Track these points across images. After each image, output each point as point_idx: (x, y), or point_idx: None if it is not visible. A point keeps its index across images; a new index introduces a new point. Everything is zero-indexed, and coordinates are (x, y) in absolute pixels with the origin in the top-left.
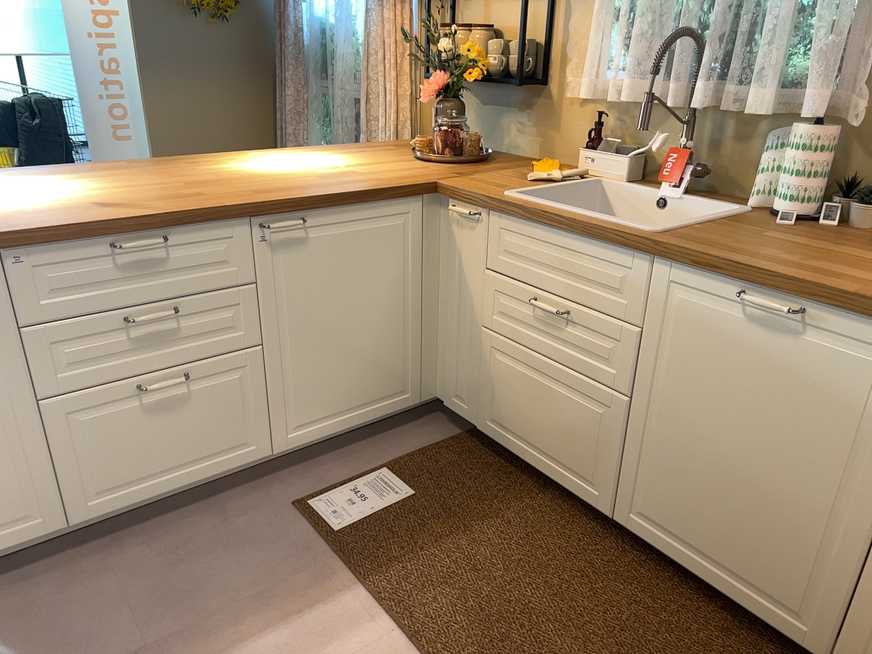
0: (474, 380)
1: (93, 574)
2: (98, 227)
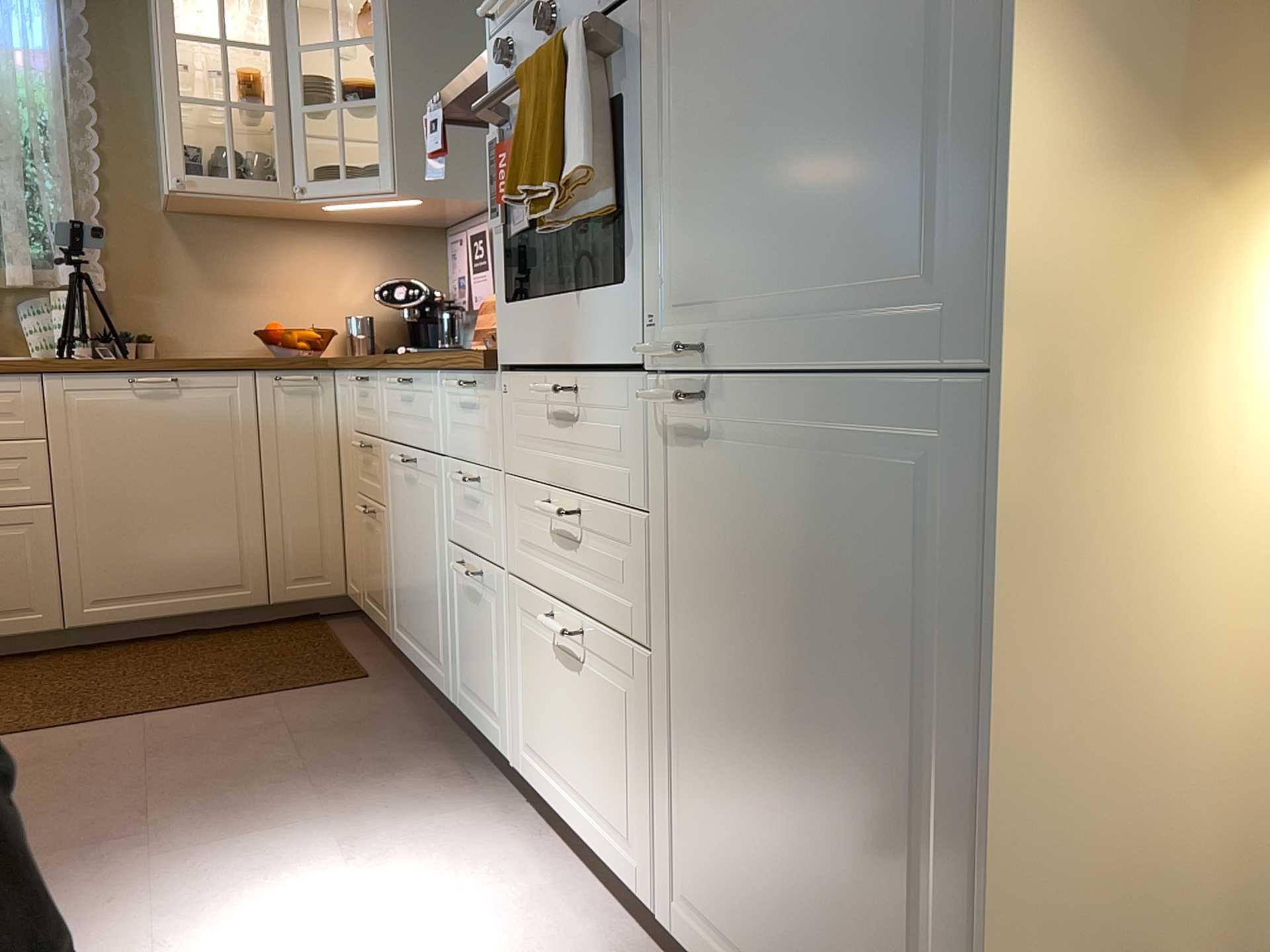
0: None
1: None
2: None
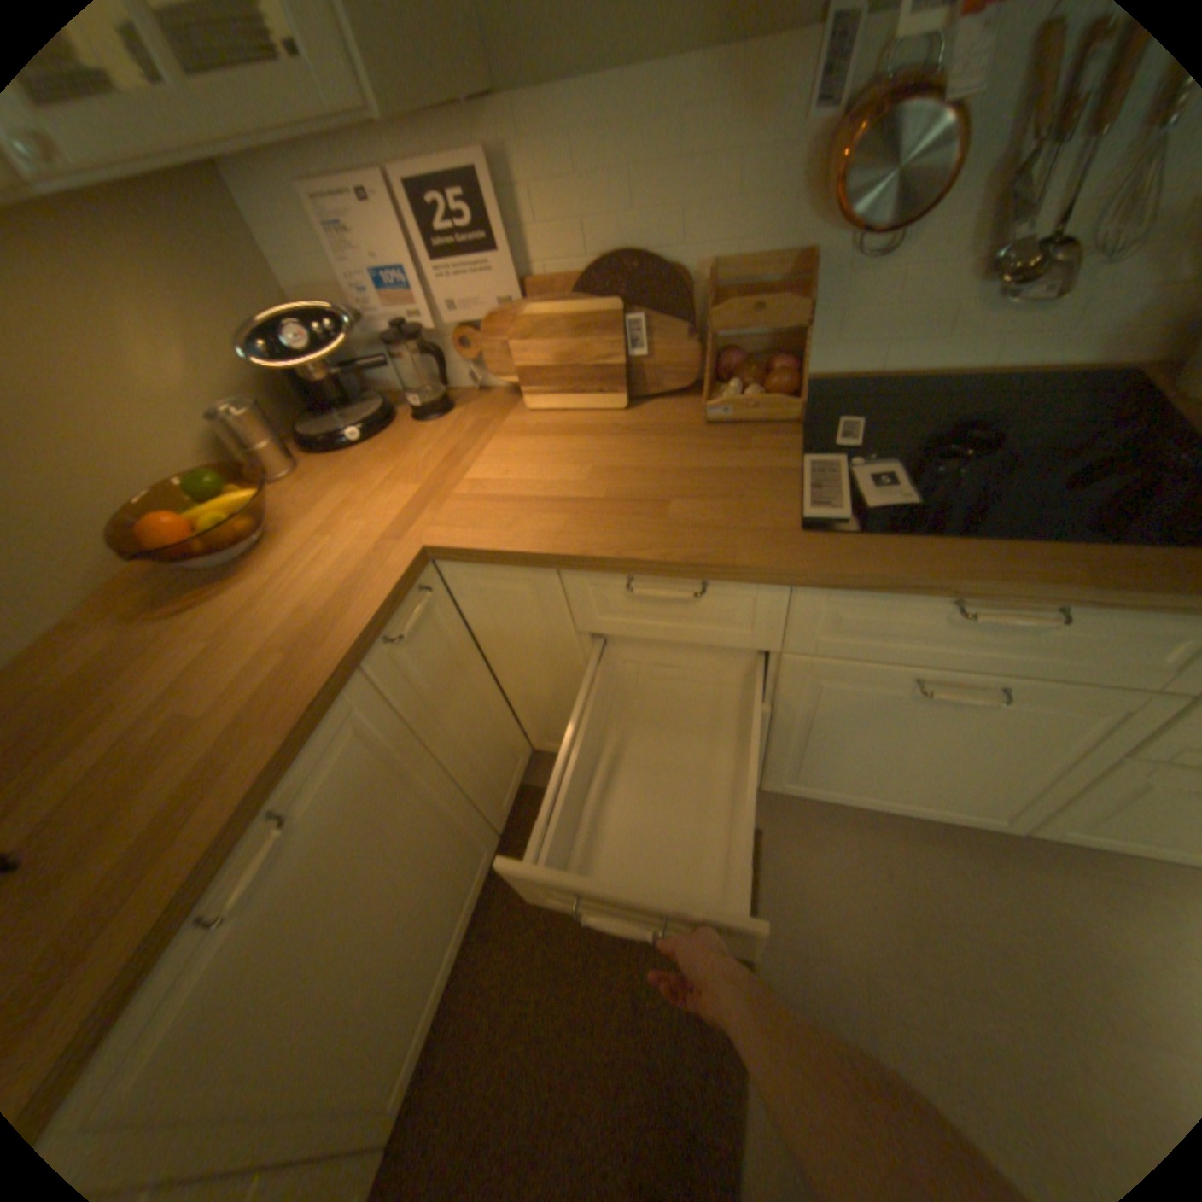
0: None
1: None
2: None
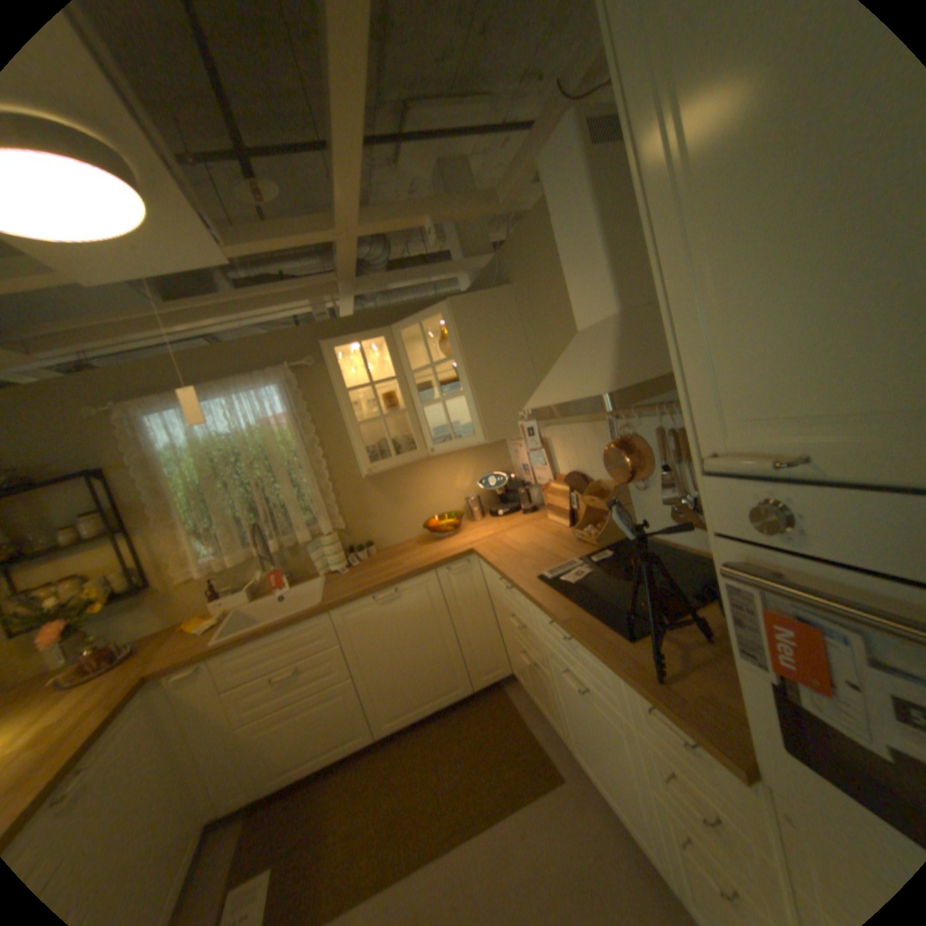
0: (242, 770)
1: None
2: None
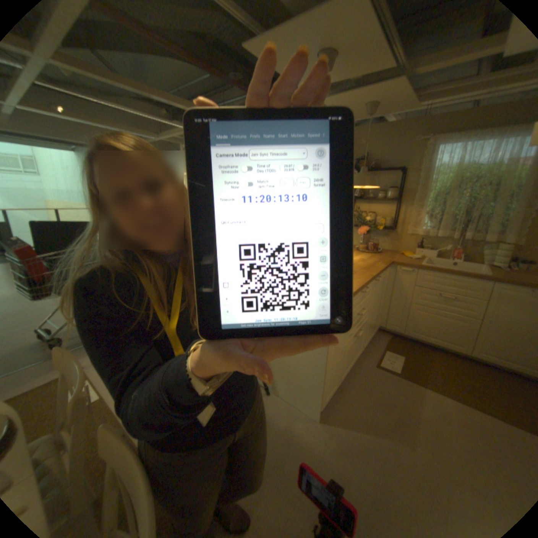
0: (404, 319)
1: (350, 402)
2: (362, 286)
